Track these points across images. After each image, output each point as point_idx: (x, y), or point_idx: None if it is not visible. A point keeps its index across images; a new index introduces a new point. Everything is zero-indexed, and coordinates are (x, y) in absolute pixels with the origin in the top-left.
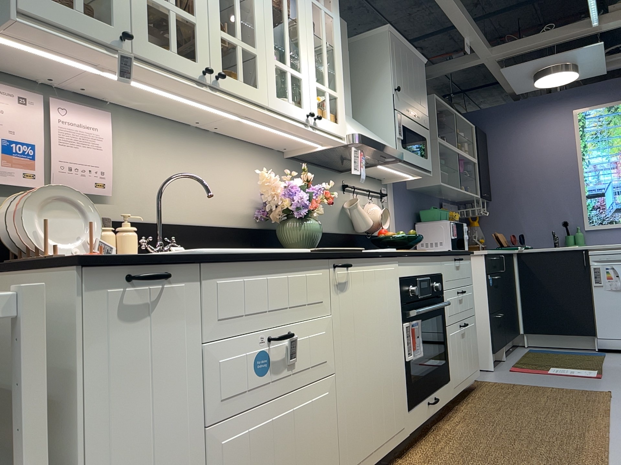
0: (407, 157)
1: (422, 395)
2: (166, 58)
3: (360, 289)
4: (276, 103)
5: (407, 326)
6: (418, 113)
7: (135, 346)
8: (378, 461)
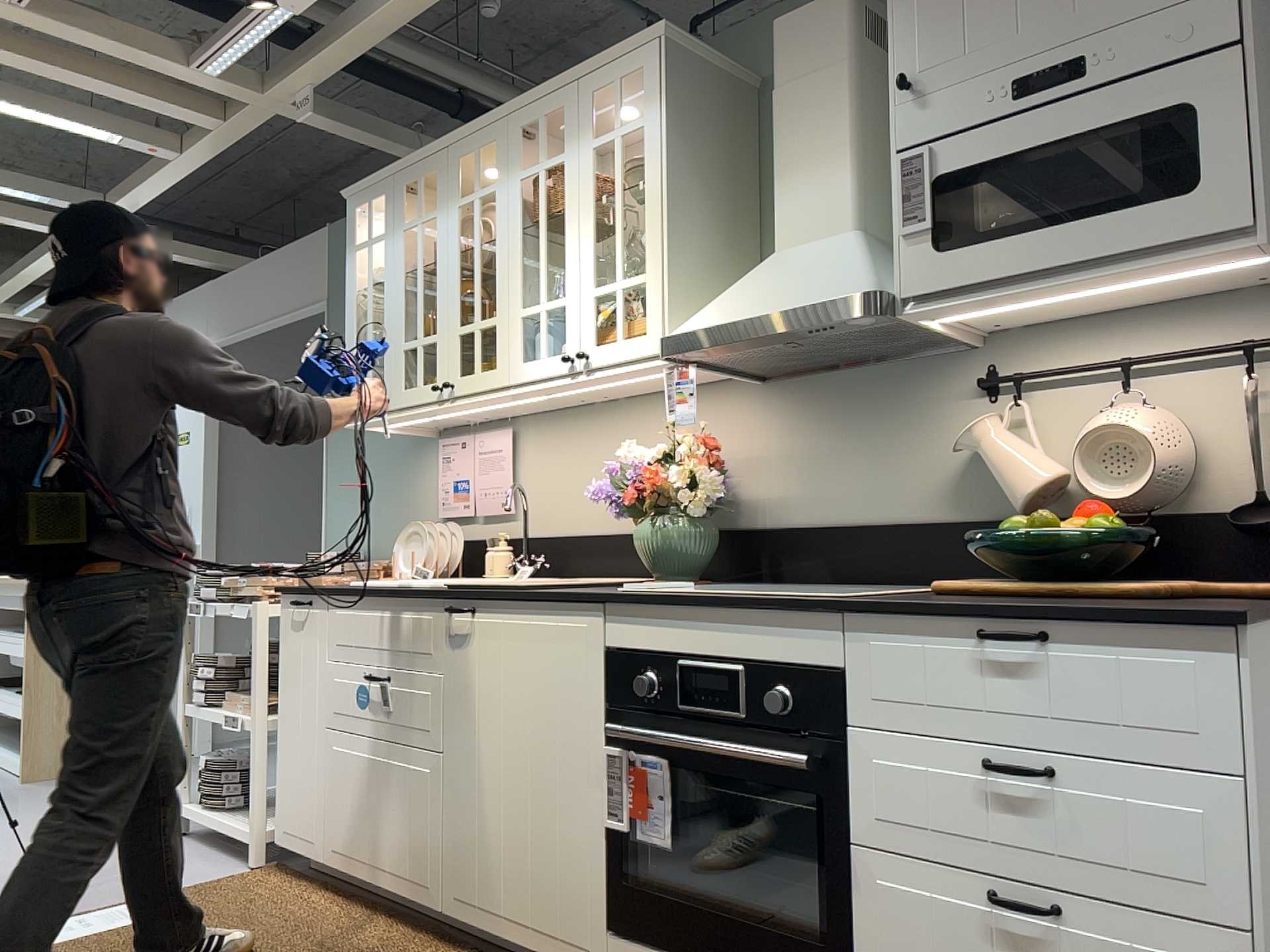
0: (960, 273)
1: (669, 941)
2: (412, 396)
3: (491, 649)
4: (518, 373)
5: (615, 755)
6: (1087, 50)
7: (297, 648)
8: (512, 942)
